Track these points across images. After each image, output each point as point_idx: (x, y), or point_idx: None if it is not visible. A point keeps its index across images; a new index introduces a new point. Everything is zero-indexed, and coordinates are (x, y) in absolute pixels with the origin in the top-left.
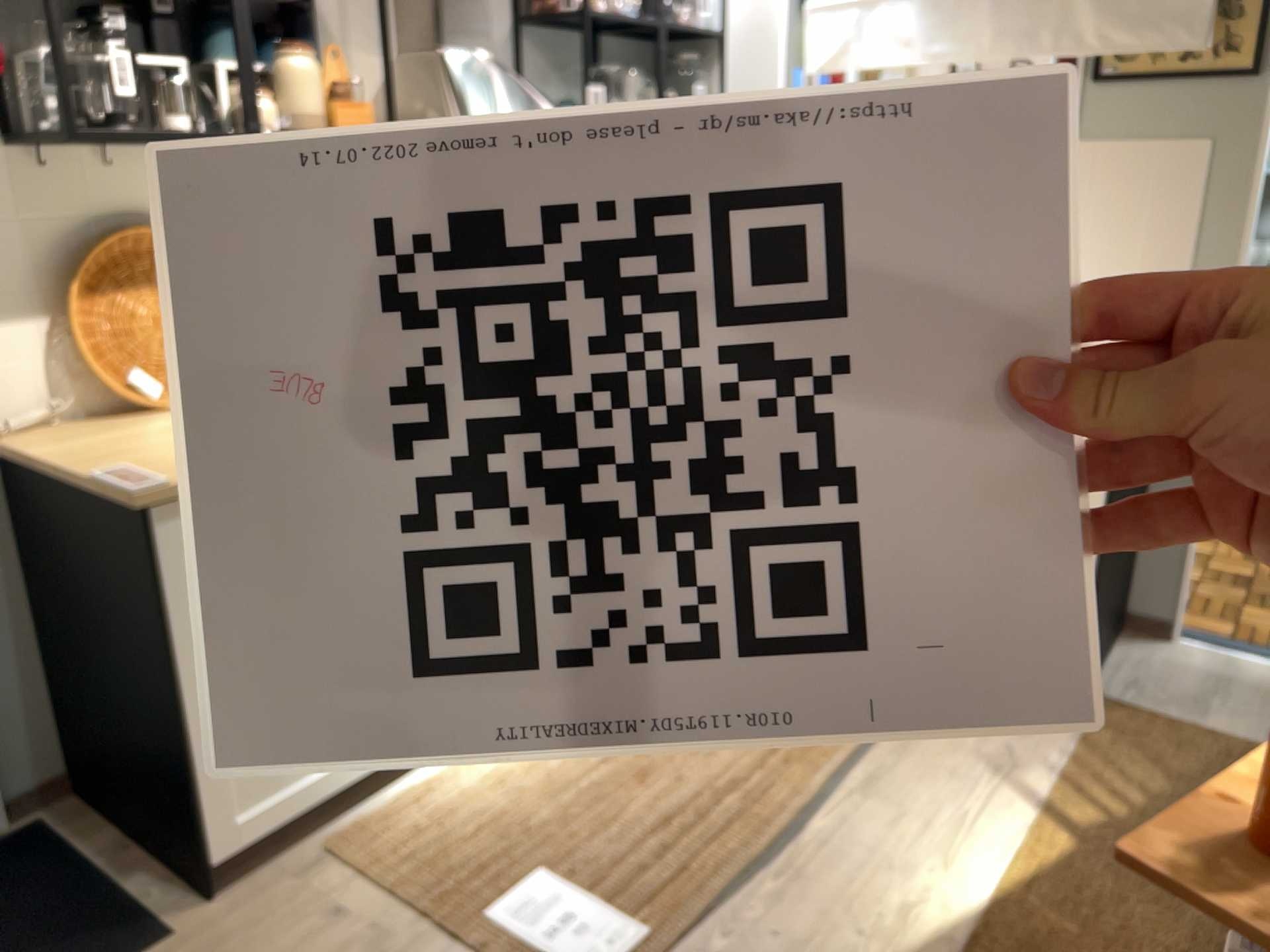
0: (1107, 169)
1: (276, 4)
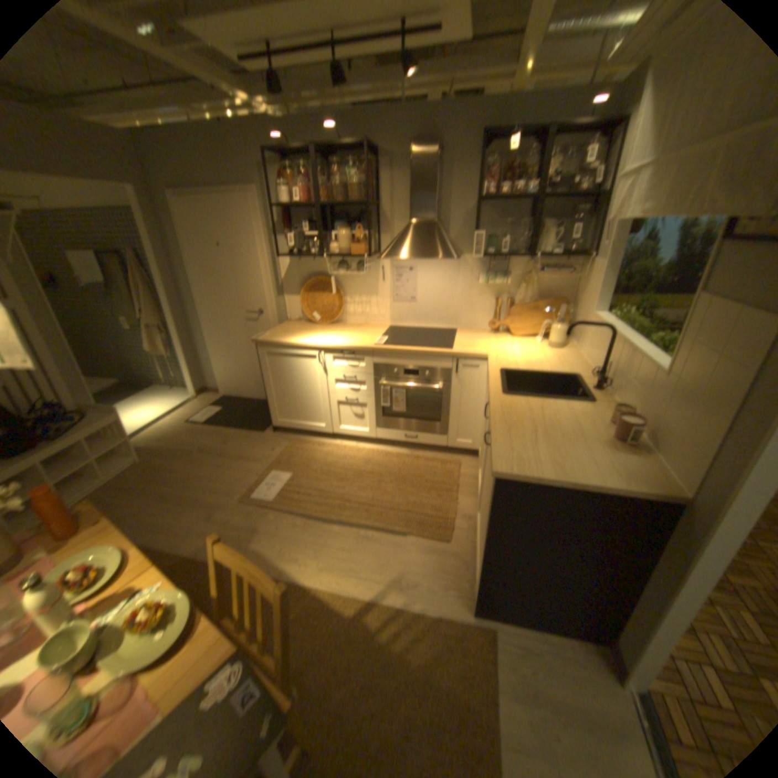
0: (709, 326)
1: (367, 209)
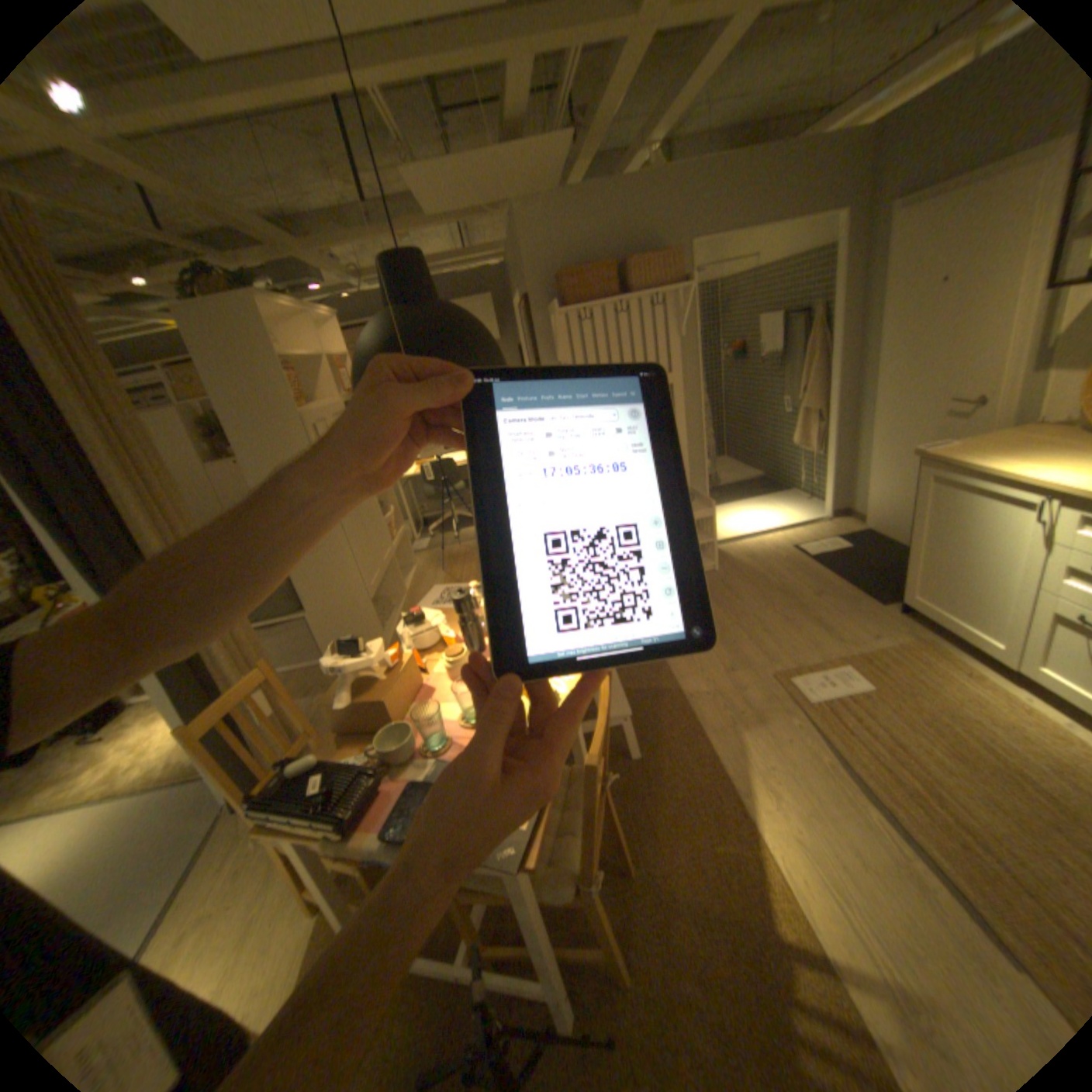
0: None
1: None
